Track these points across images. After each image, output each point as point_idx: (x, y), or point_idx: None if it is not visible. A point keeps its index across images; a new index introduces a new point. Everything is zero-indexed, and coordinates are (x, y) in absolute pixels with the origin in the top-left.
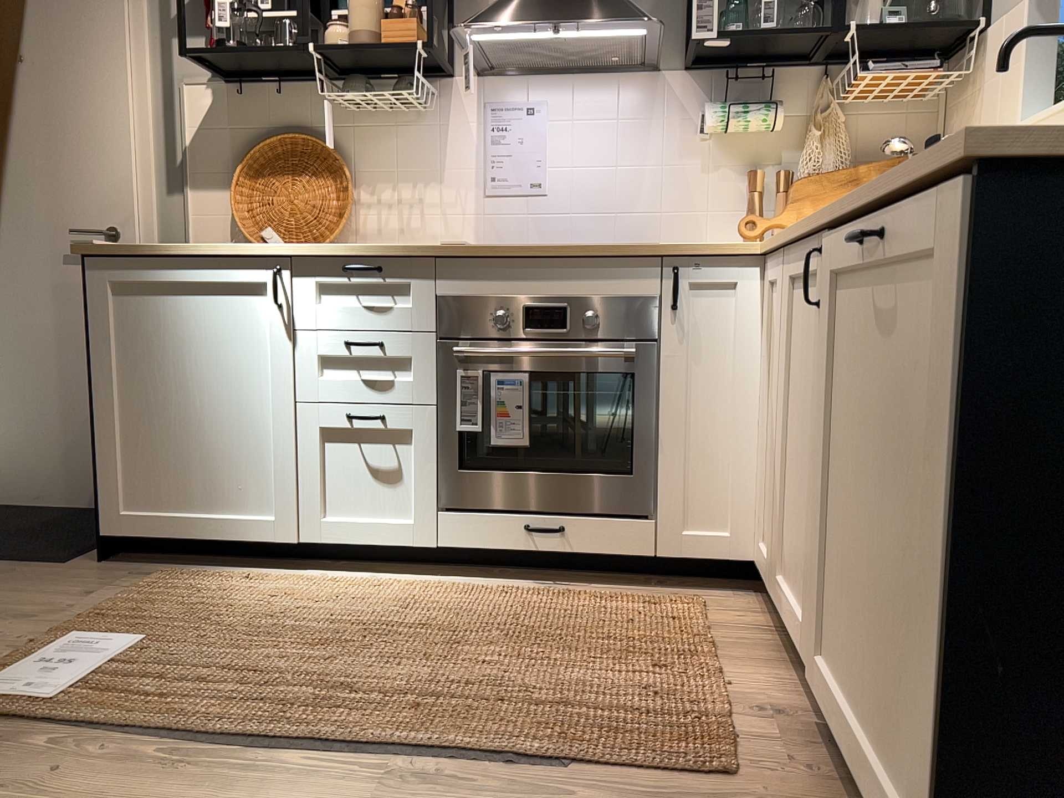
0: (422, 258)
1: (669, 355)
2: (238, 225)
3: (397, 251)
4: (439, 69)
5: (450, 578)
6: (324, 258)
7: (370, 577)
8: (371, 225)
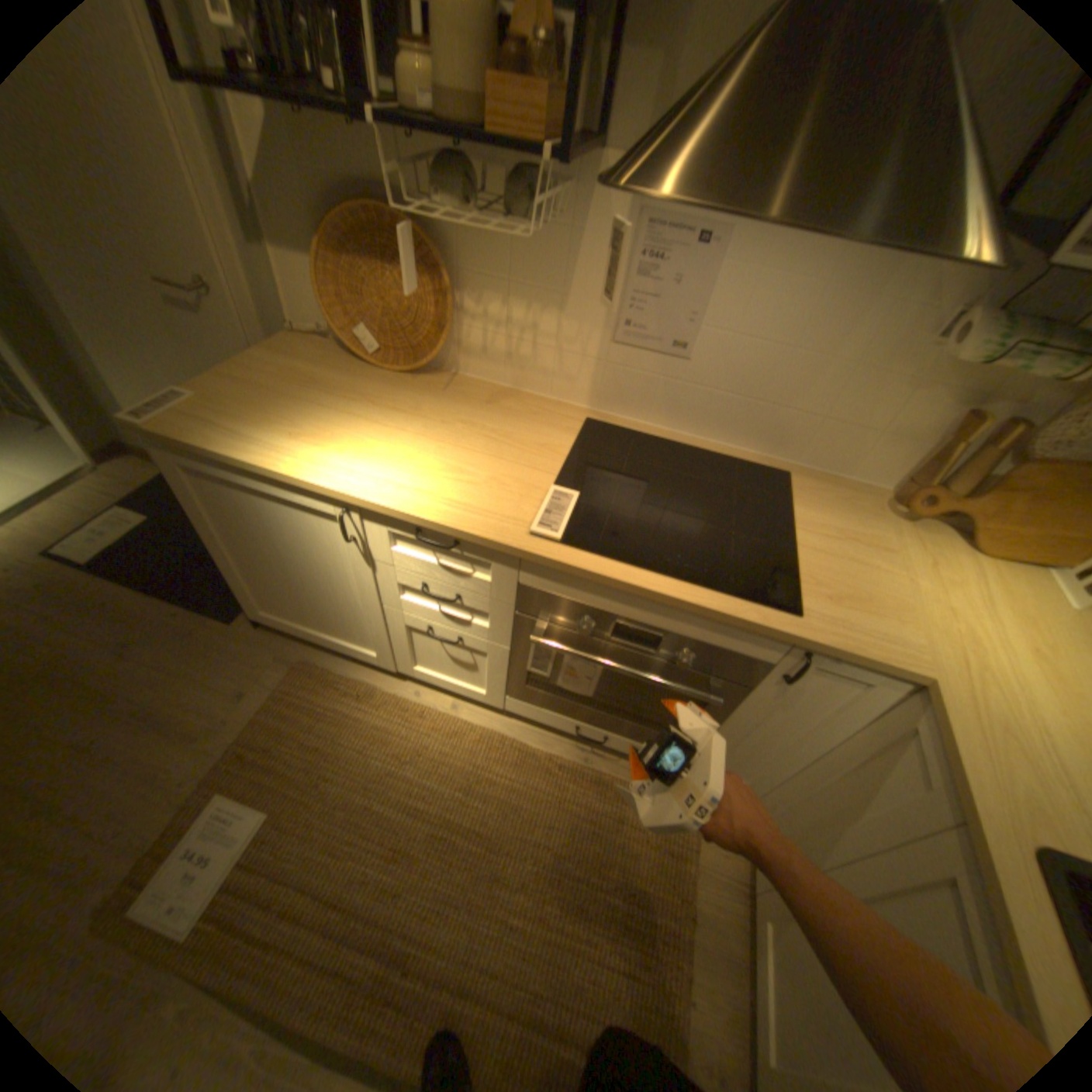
0: (506, 552)
1: (755, 699)
2: (326, 319)
3: (477, 541)
4: (585, 135)
5: (512, 718)
6: (394, 516)
7: (452, 702)
8: (476, 341)
